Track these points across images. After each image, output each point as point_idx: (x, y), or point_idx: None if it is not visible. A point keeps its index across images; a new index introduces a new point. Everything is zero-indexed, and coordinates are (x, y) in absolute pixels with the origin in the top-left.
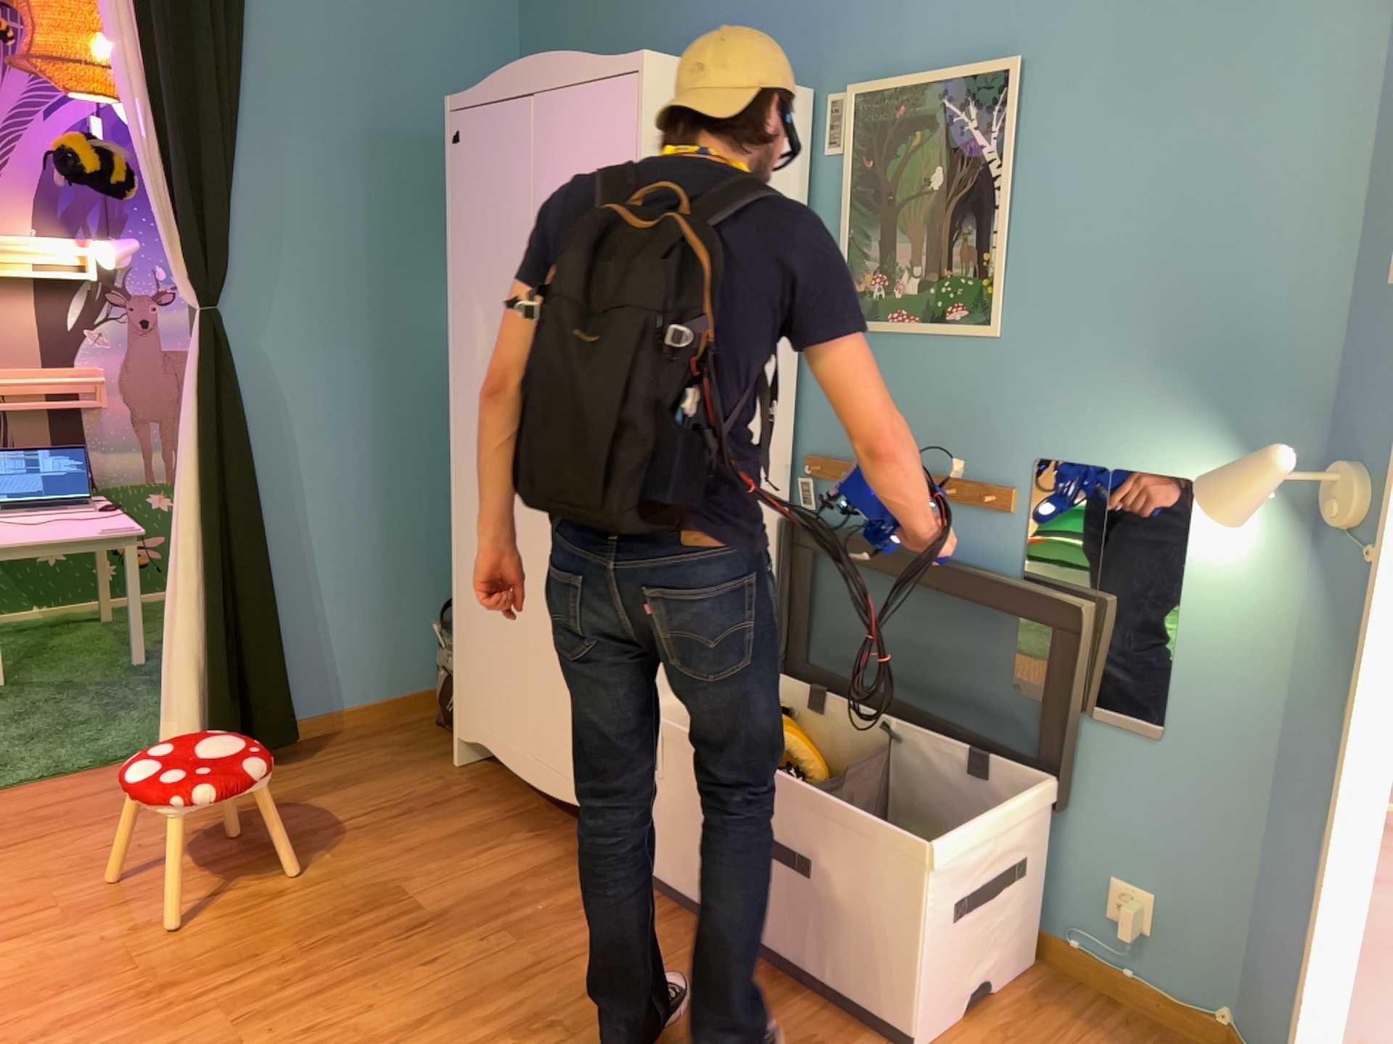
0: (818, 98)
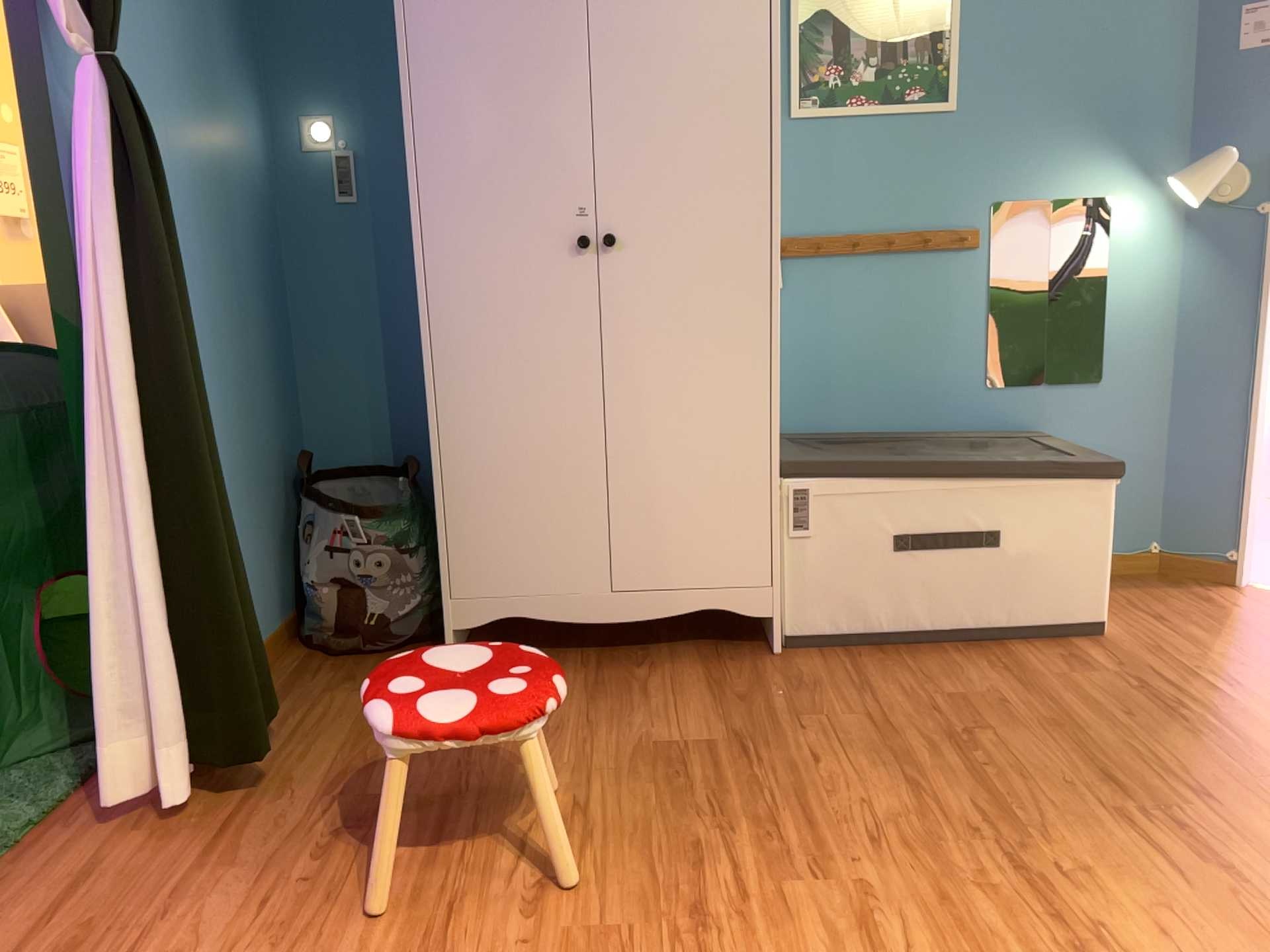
0: None
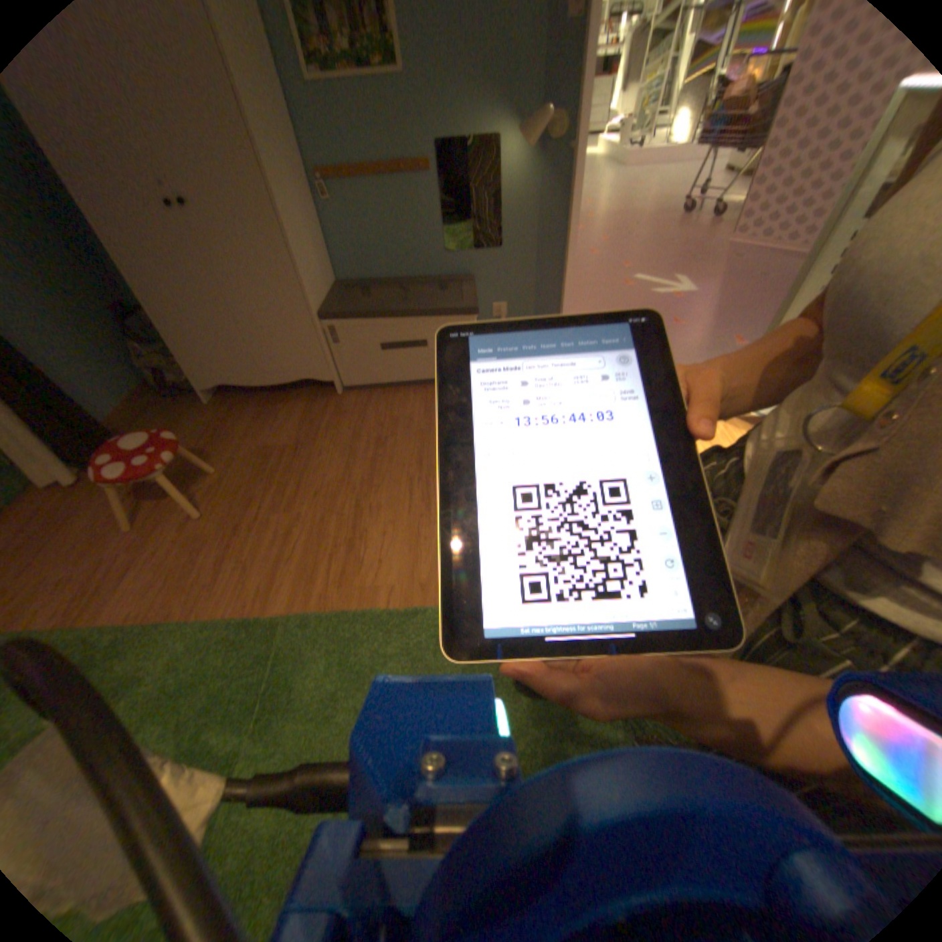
0: None
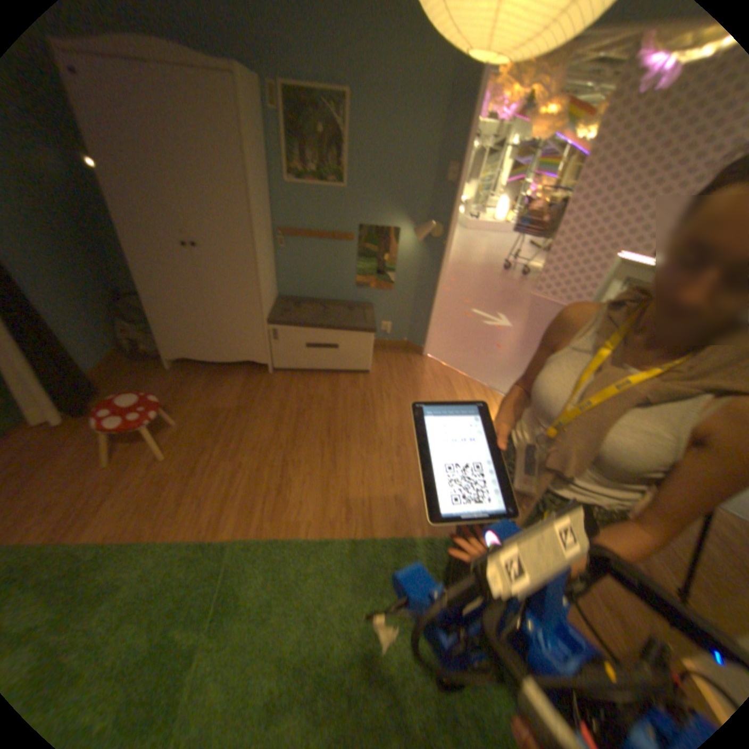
0: (258, 78)
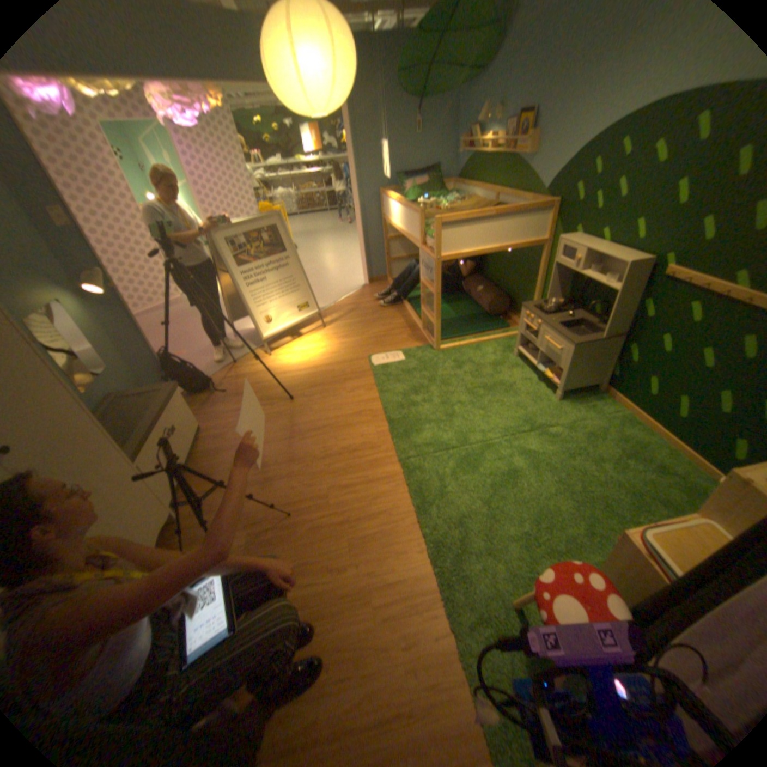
0: None
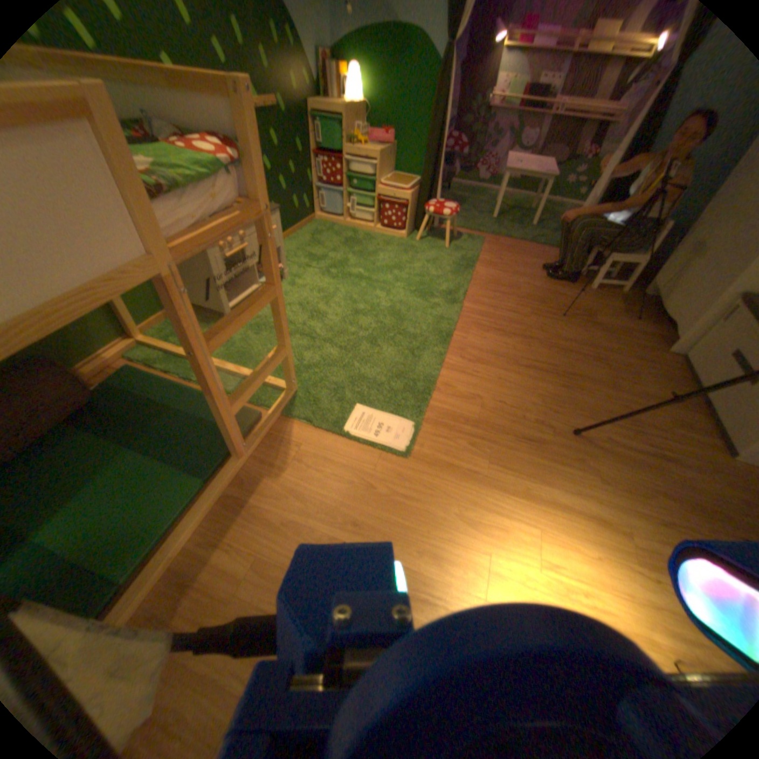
0: None
